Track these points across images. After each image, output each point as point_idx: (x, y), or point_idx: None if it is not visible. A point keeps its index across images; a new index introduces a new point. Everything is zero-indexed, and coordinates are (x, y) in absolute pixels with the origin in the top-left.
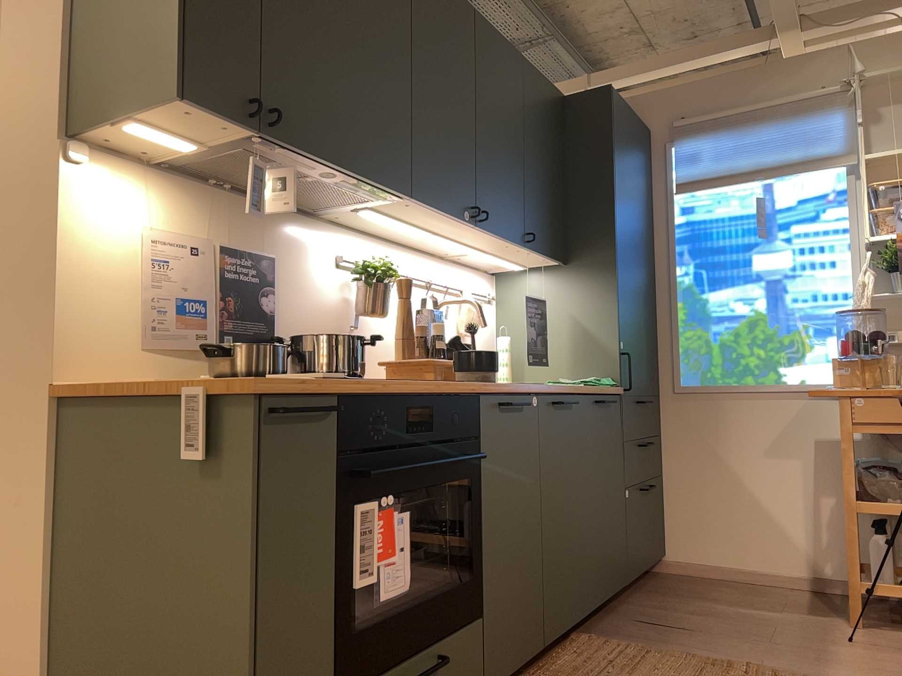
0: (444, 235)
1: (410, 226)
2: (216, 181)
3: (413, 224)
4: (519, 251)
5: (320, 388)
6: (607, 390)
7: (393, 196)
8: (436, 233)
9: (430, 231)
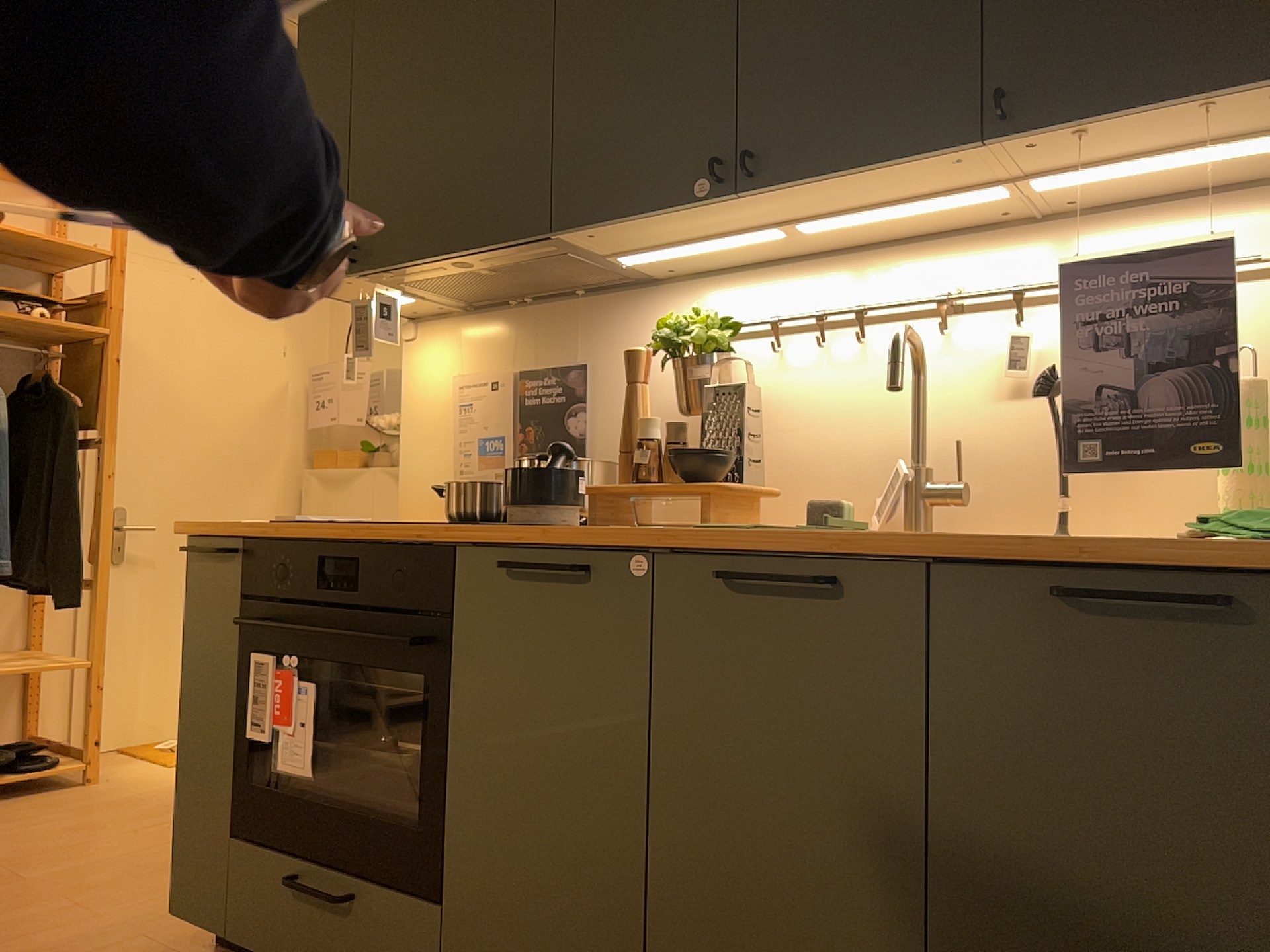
0: (810, 218)
1: (724, 240)
2: (511, 300)
3: (711, 236)
4: (1045, 147)
5: (222, 531)
6: (1220, 556)
7: (560, 239)
8: (785, 223)
9: (764, 228)
